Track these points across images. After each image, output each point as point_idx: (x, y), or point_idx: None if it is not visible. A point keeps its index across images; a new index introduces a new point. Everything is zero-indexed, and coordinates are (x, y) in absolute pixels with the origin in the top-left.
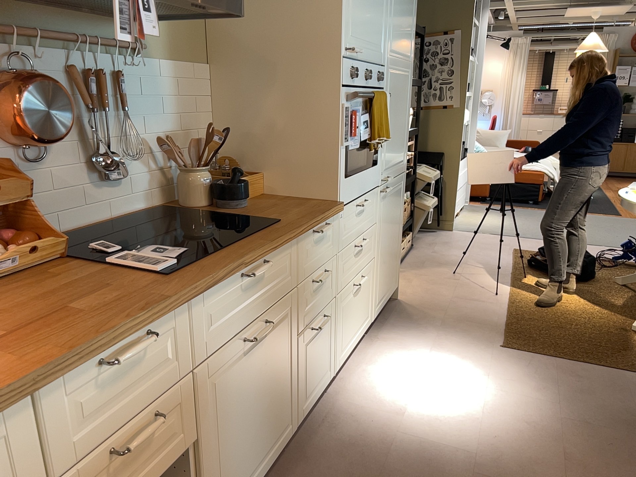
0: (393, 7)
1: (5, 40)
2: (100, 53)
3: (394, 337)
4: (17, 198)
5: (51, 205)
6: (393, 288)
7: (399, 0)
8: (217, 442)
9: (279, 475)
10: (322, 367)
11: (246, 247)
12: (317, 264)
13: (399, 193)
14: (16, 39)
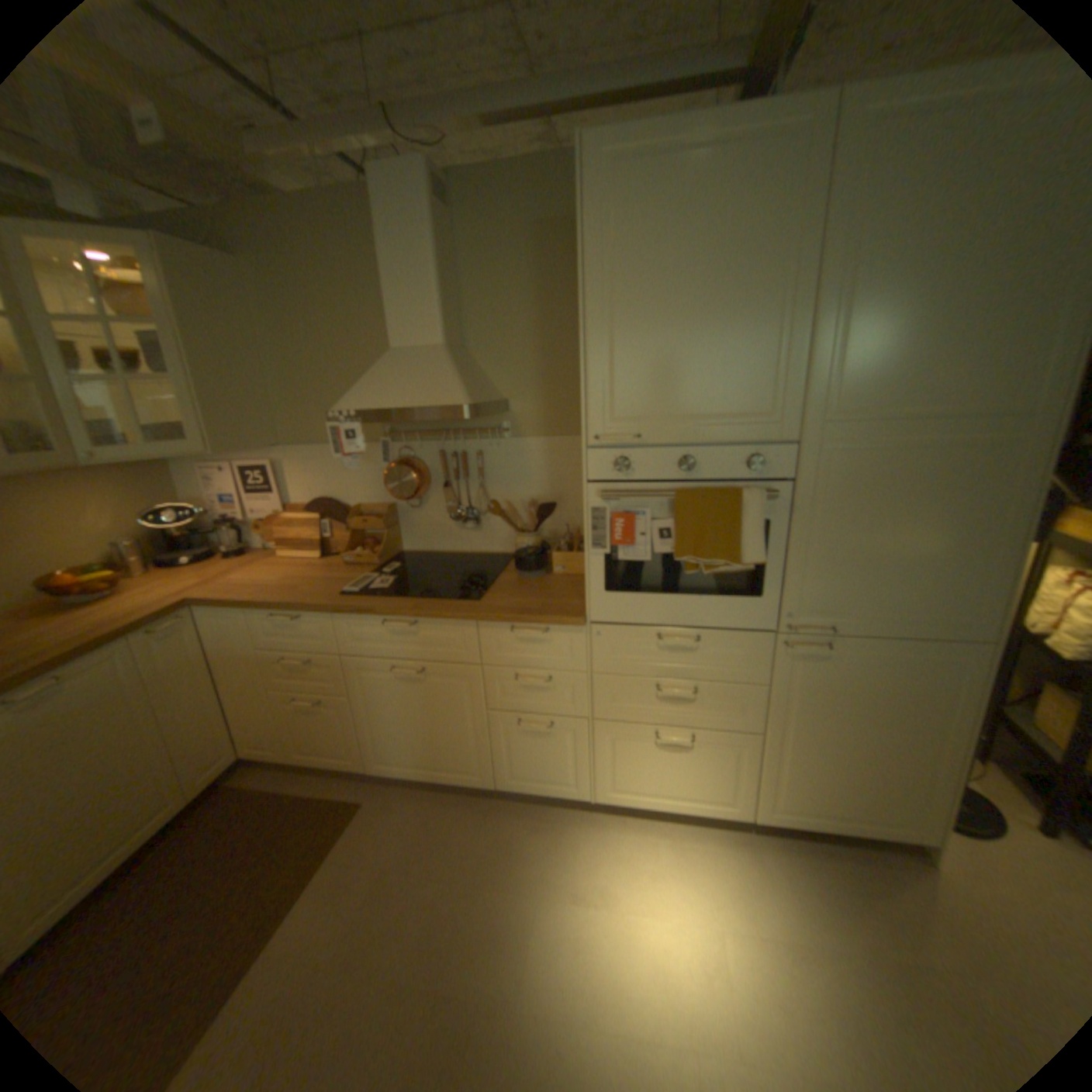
0: (842, 330)
1: (406, 440)
2: (468, 440)
3: (776, 879)
4: (381, 528)
5: (429, 535)
6: (898, 835)
7: (890, 305)
8: (371, 715)
9: (463, 805)
10: (555, 774)
11: (399, 604)
12: (527, 663)
13: (933, 676)
14: (412, 439)
